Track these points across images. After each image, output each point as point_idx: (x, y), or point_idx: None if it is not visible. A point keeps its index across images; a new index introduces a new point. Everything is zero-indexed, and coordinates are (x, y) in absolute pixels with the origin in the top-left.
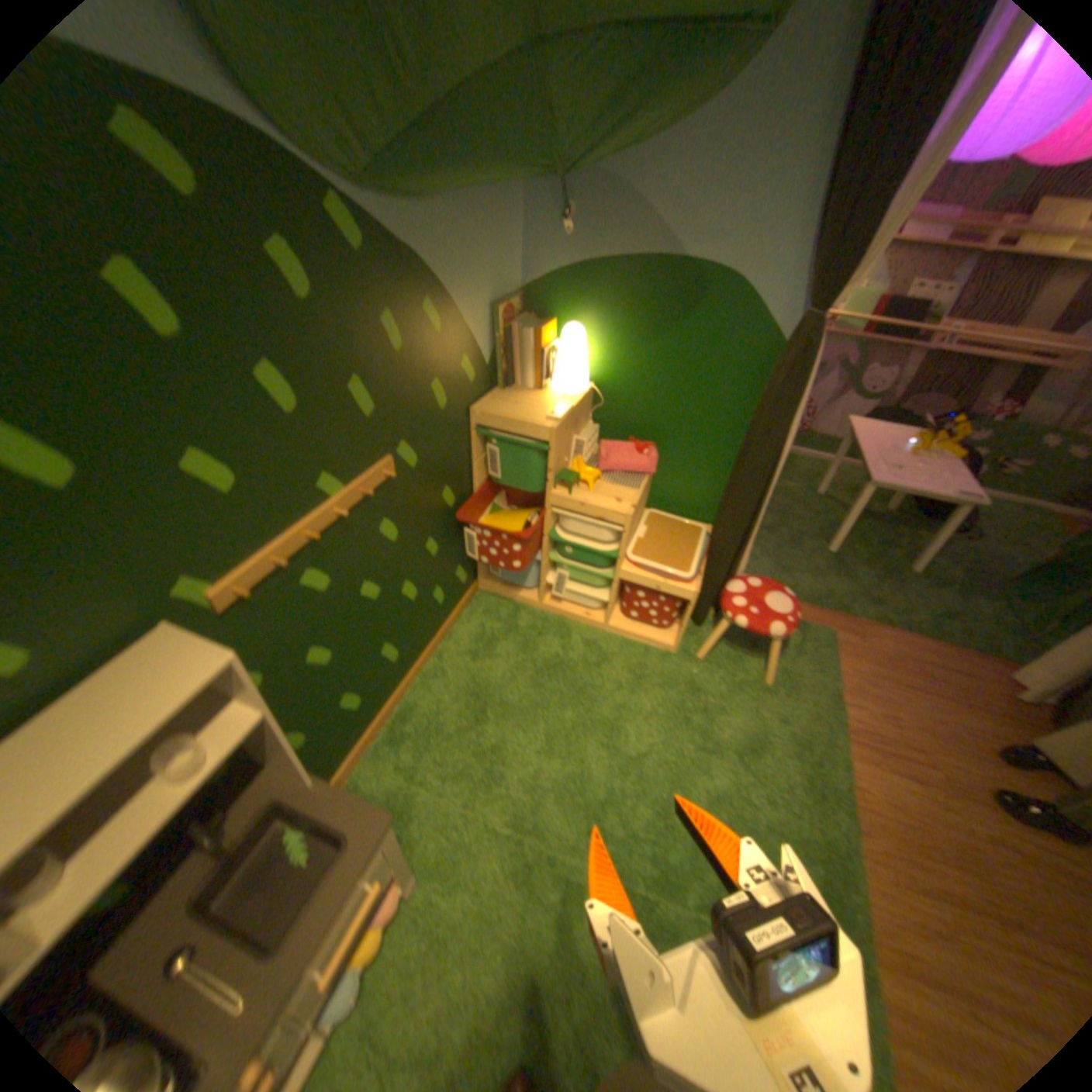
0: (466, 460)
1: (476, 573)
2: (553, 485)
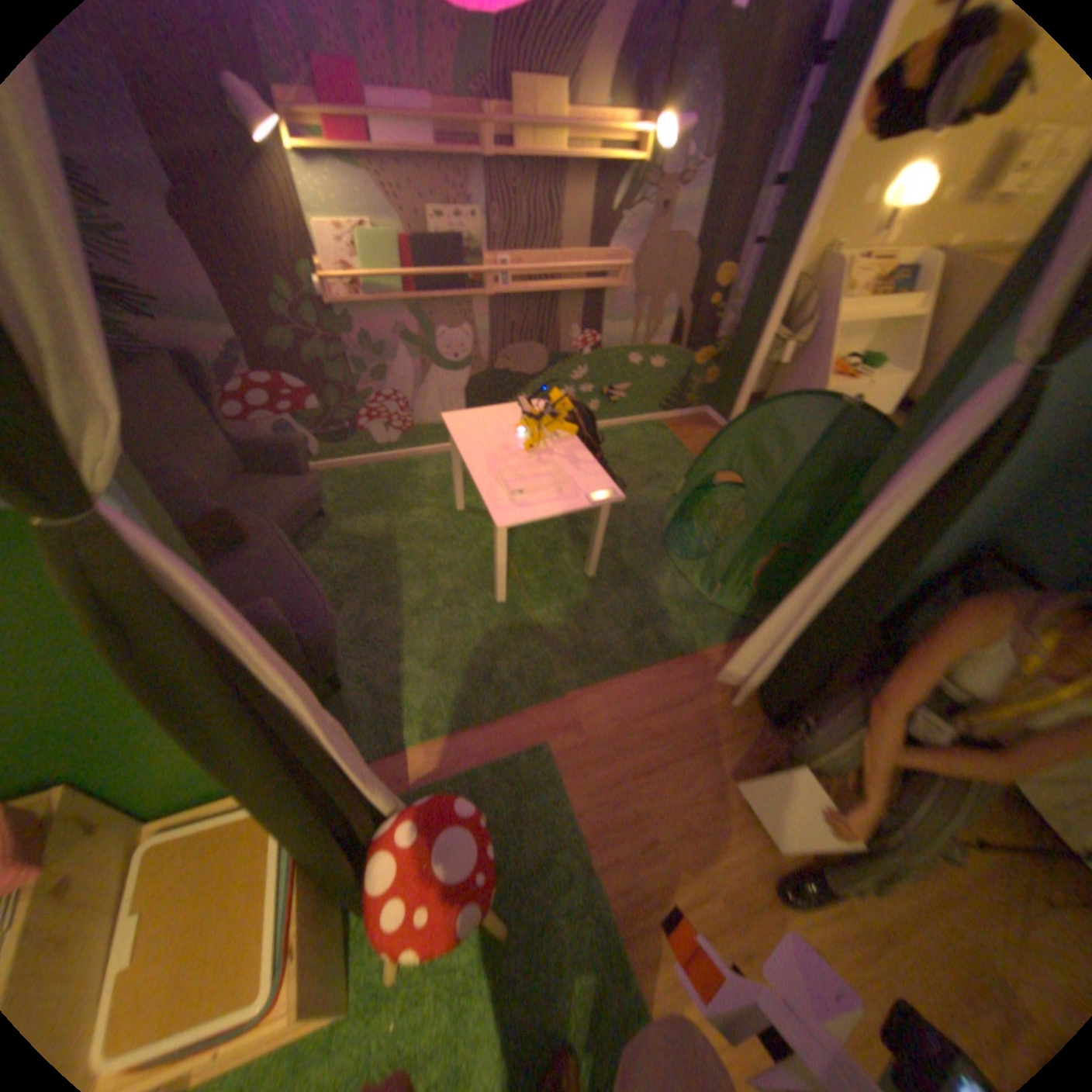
0: None
1: None
2: None
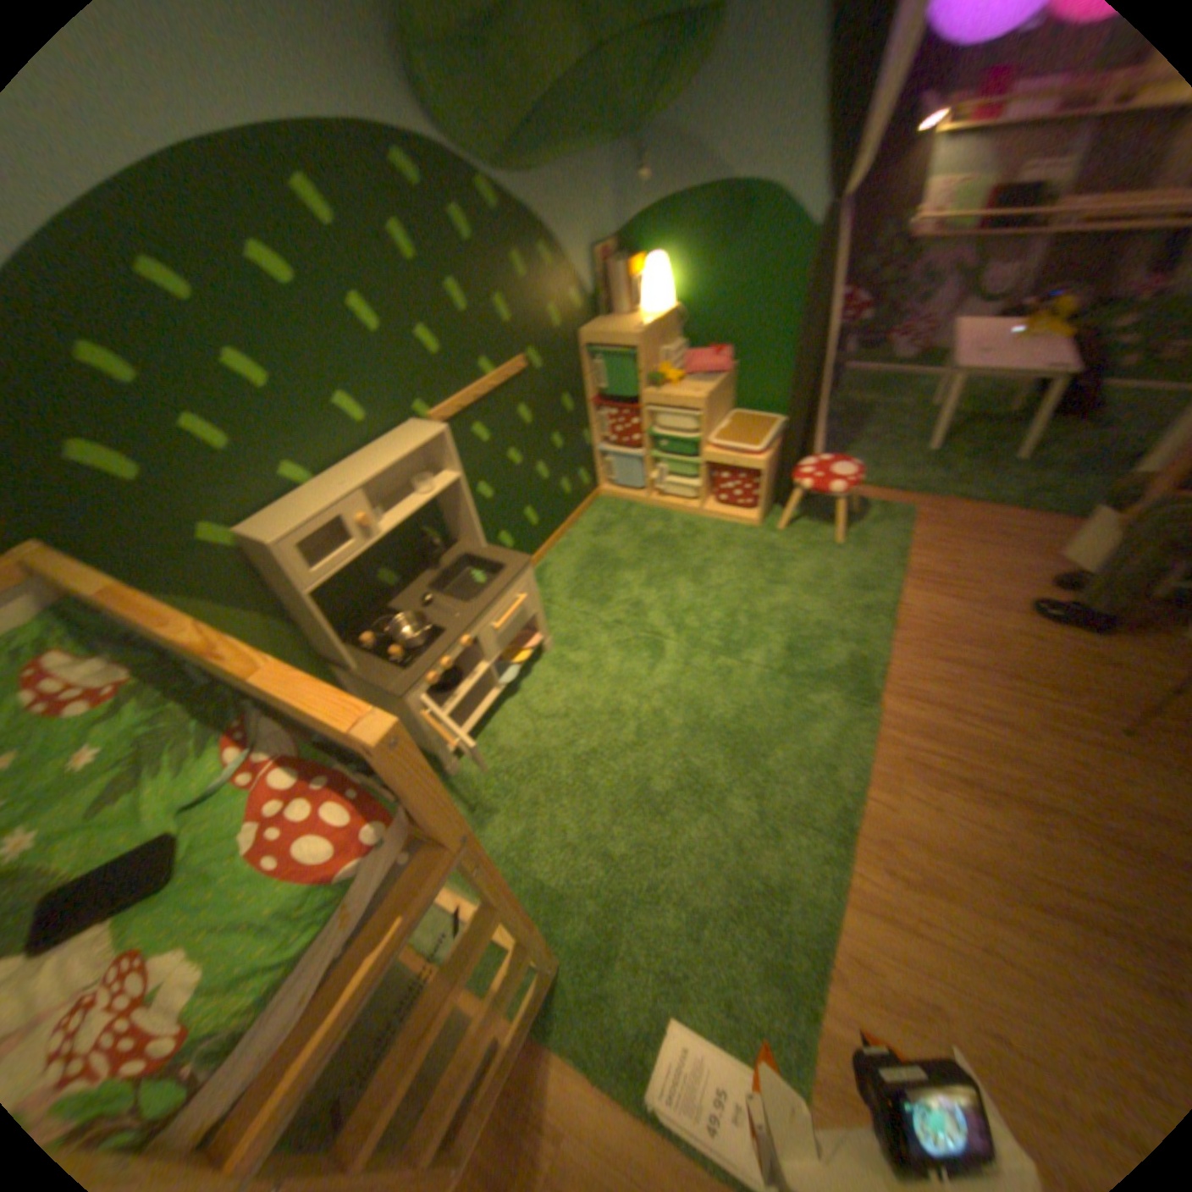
0: (577, 377)
1: (595, 482)
2: (643, 388)
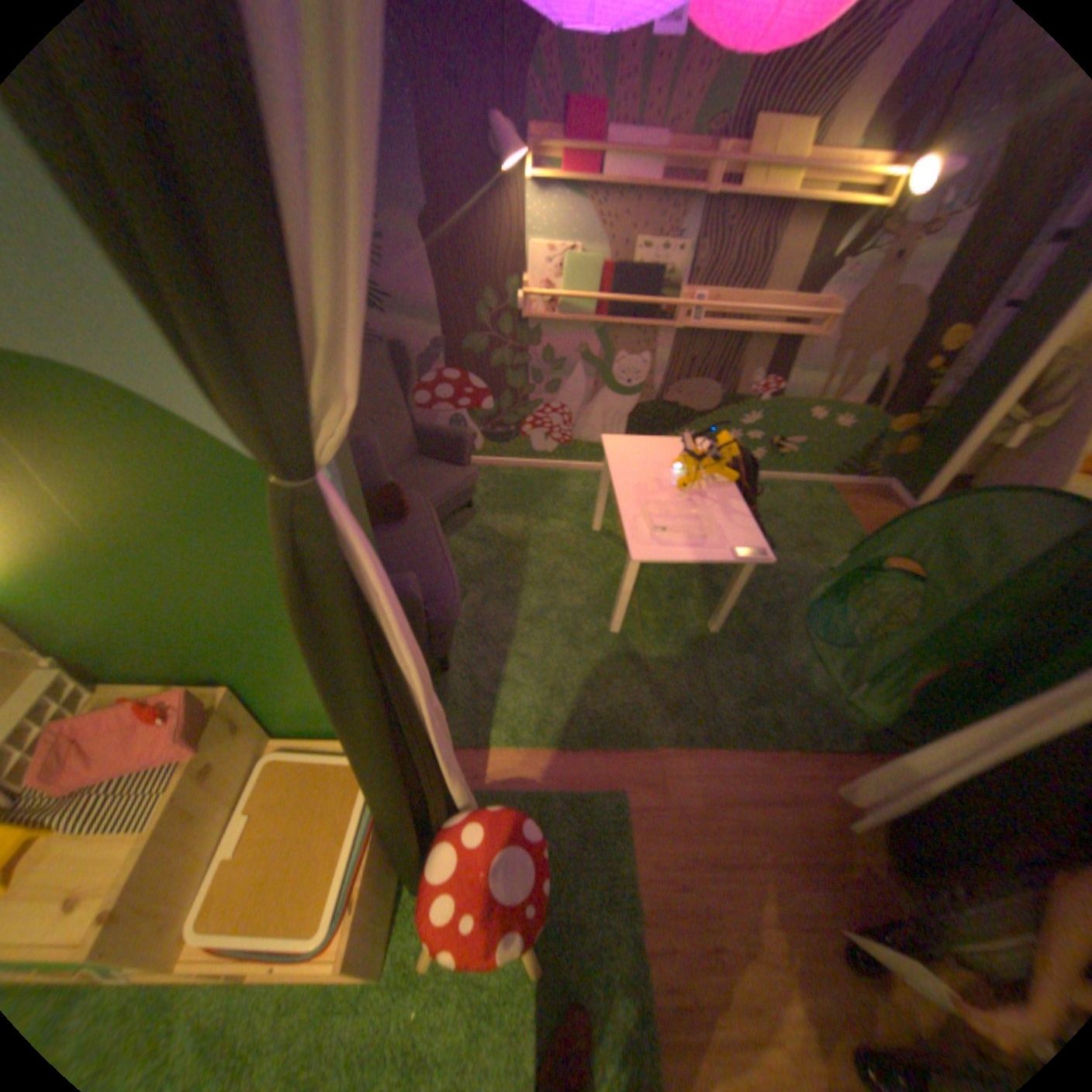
0: None
1: None
2: None
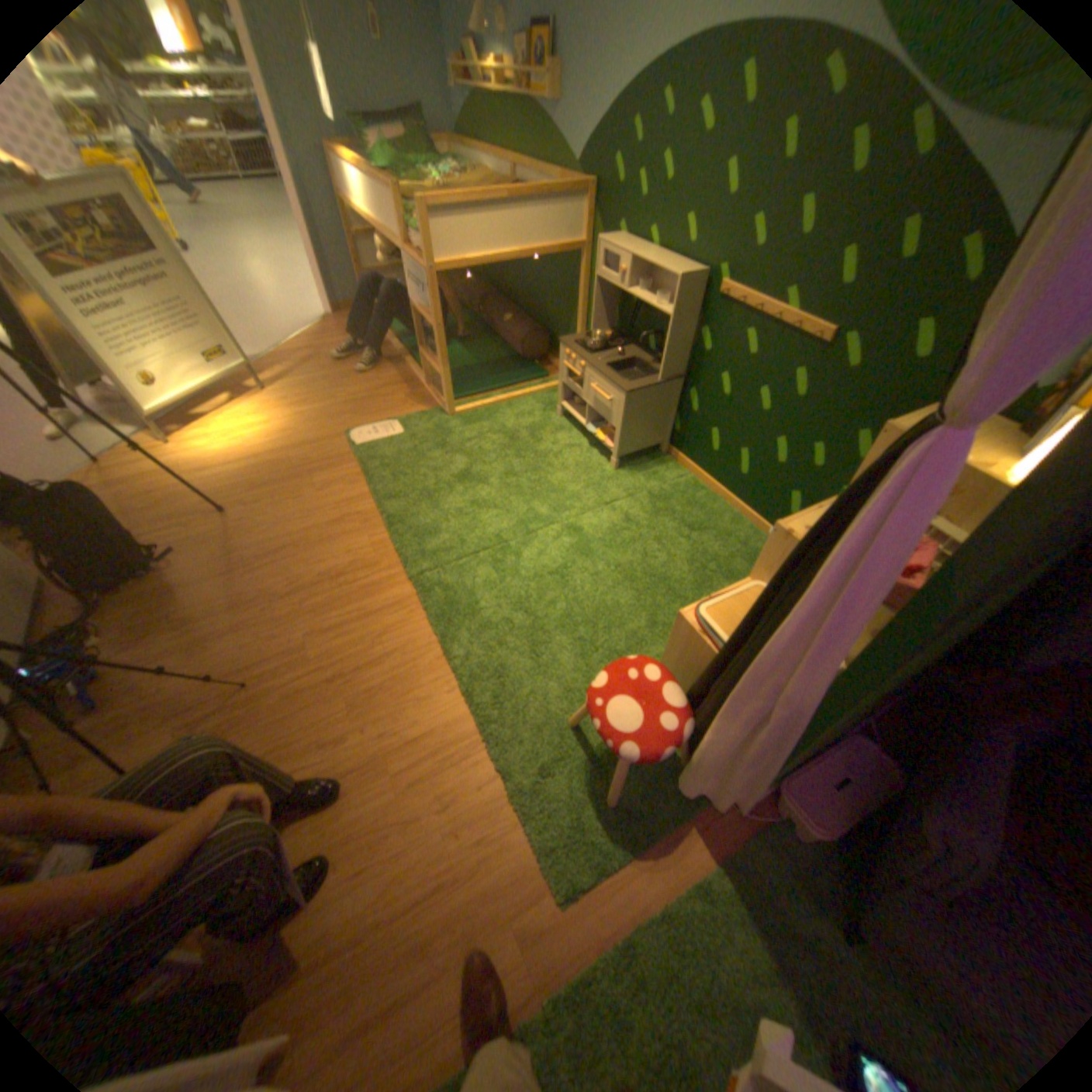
0: None
1: None
2: None
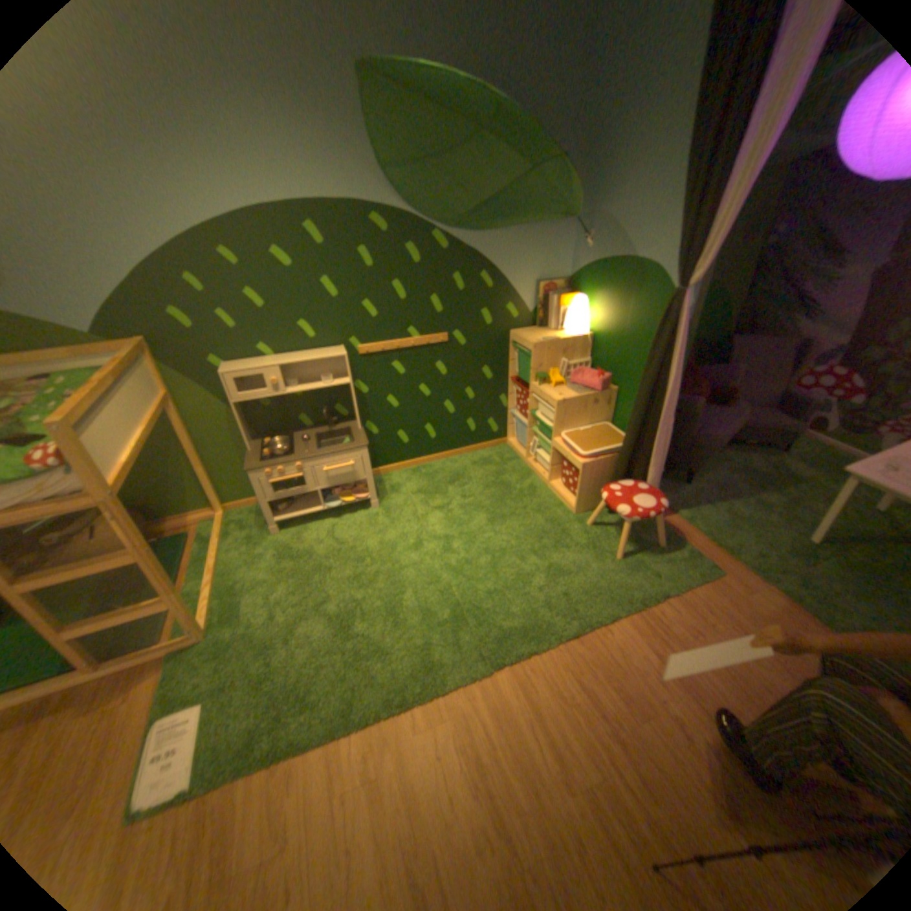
0: (503, 360)
1: (505, 433)
2: (534, 381)
